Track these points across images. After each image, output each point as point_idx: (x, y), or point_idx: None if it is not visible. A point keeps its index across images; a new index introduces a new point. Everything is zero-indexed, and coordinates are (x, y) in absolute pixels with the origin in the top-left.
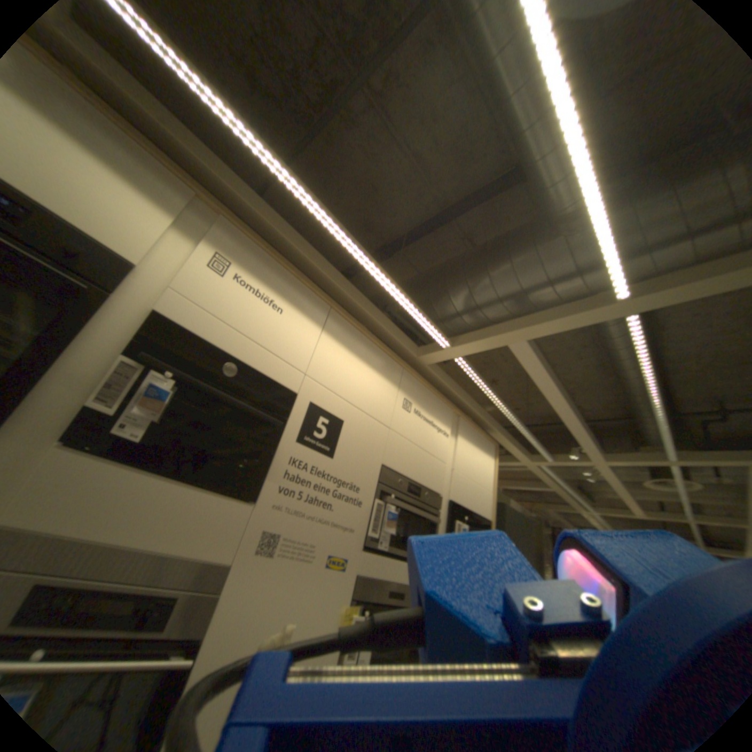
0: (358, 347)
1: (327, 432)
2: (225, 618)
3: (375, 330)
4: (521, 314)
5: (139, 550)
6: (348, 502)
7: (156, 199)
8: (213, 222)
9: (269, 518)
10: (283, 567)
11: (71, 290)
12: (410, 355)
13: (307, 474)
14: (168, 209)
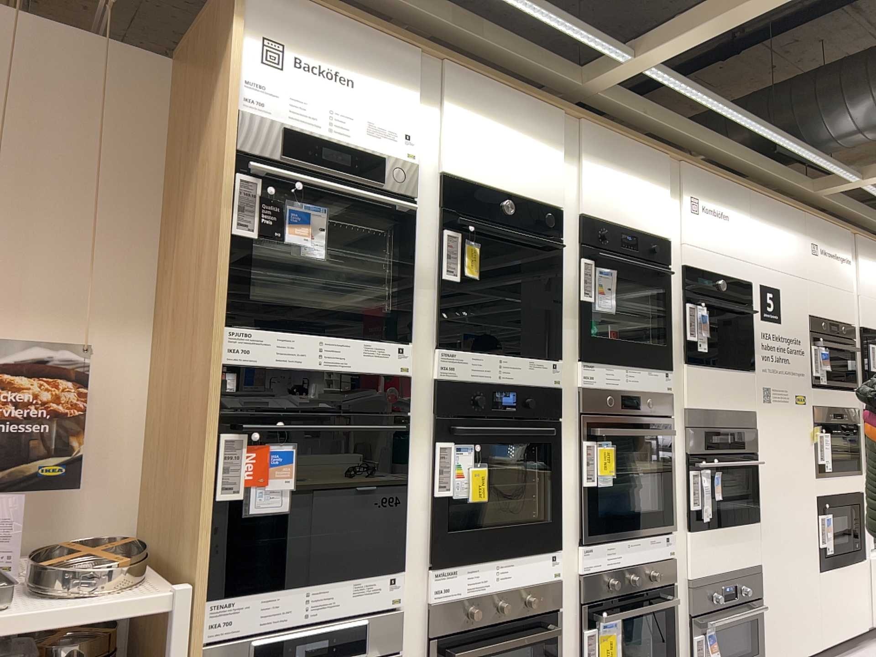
0: (771, 214)
1: (772, 304)
2: (761, 439)
3: (773, 184)
4: None
5: (719, 409)
6: (795, 354)
7: (659, 180)
8: (678, 169)
9: (762, 378)
10: (775, 407)
11: (663, 275)
12: (805, 193)
13: (770, 341)
14: (665, 182)
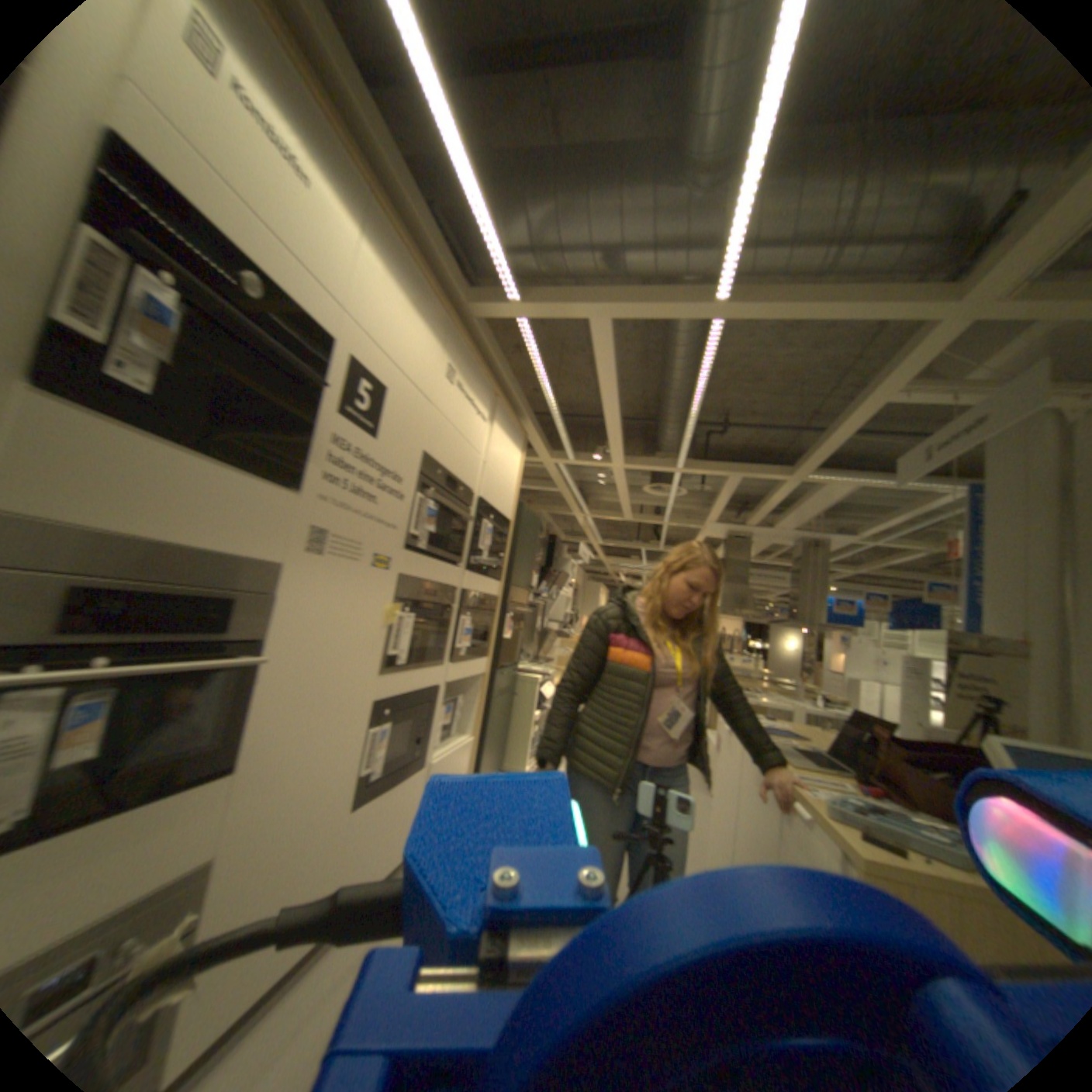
0: (406, 275)
1: (372, 404)
2: (287, 617)
3: (421, 247)
4: (608, 278)
5: (179, 546)
6: (393, 496)
7: None
8: None
9: (318, 511)
10: (336, 566)
11: None
12: (461, 300)
13: (354, 458)
14: None
